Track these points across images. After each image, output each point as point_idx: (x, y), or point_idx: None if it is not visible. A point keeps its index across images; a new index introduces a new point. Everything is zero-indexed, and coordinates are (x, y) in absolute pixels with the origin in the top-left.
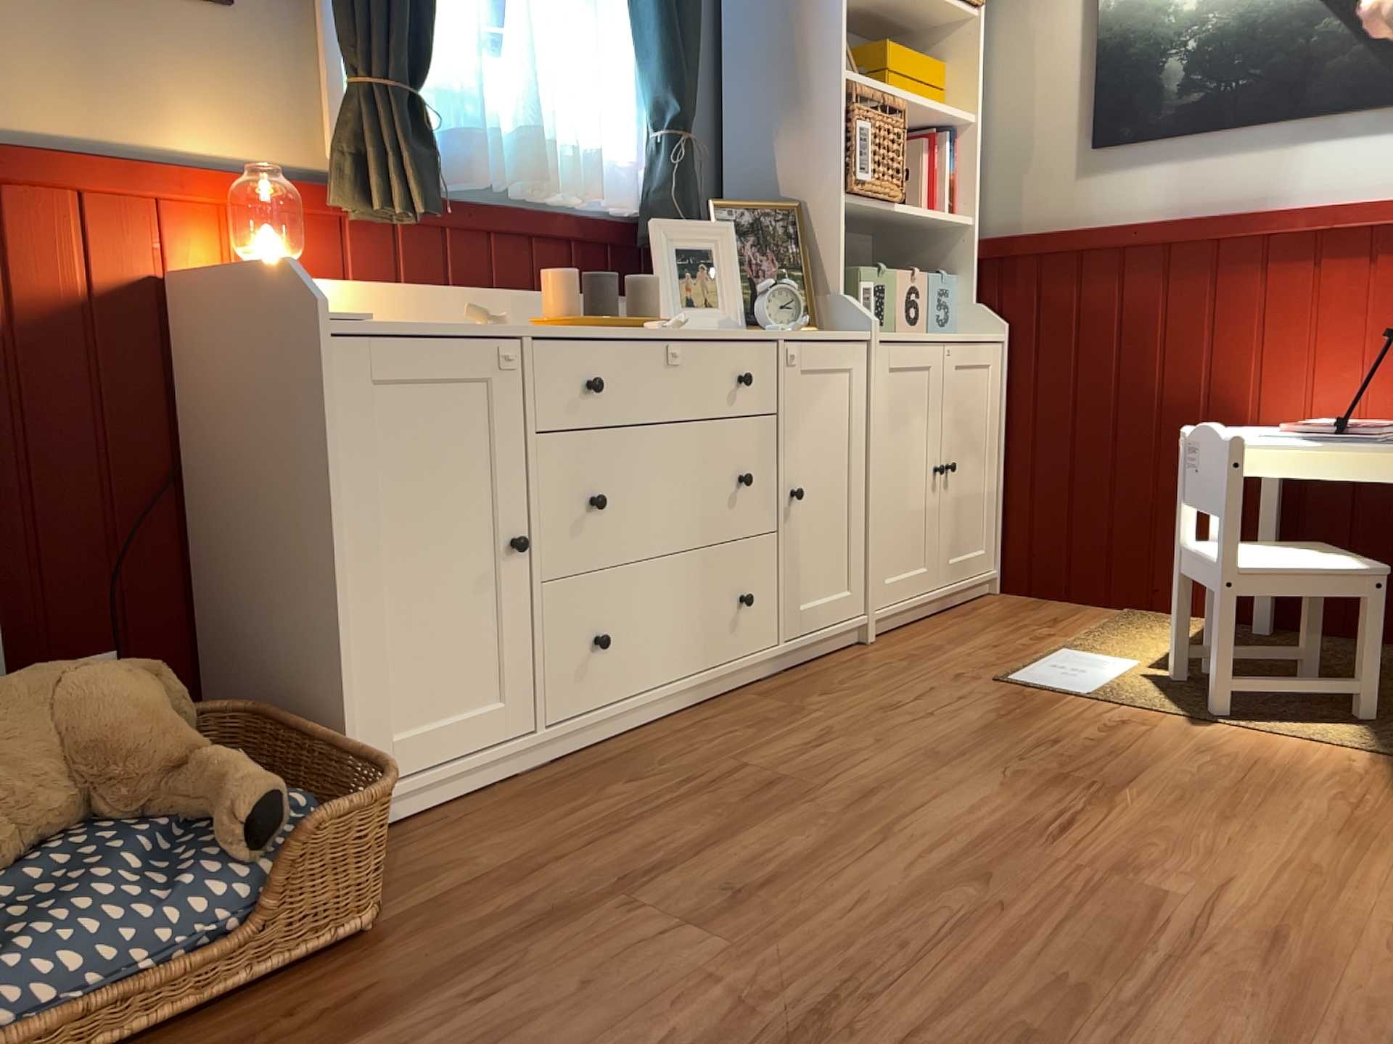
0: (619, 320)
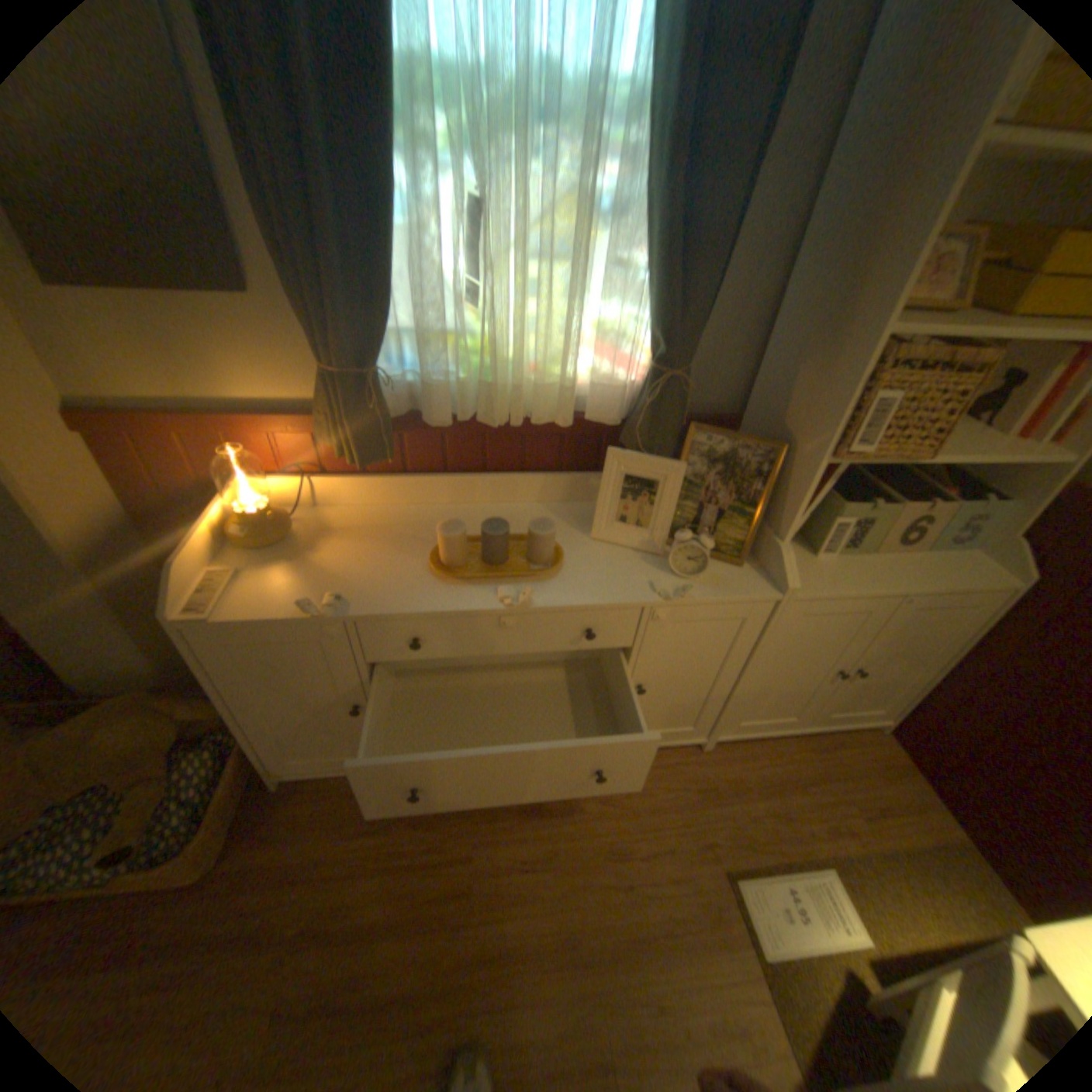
0: (484, 578)
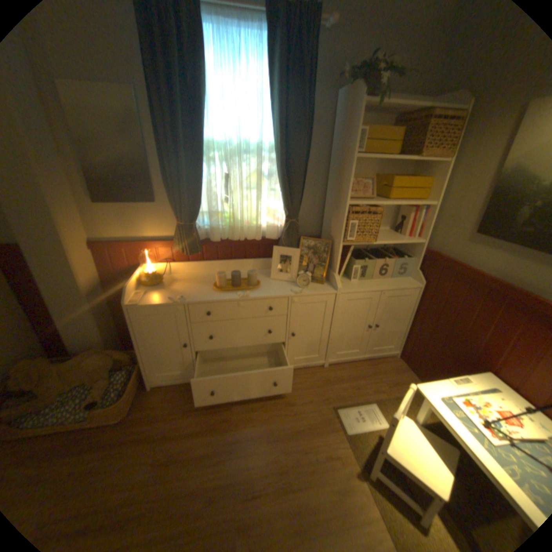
0: (232, 290)
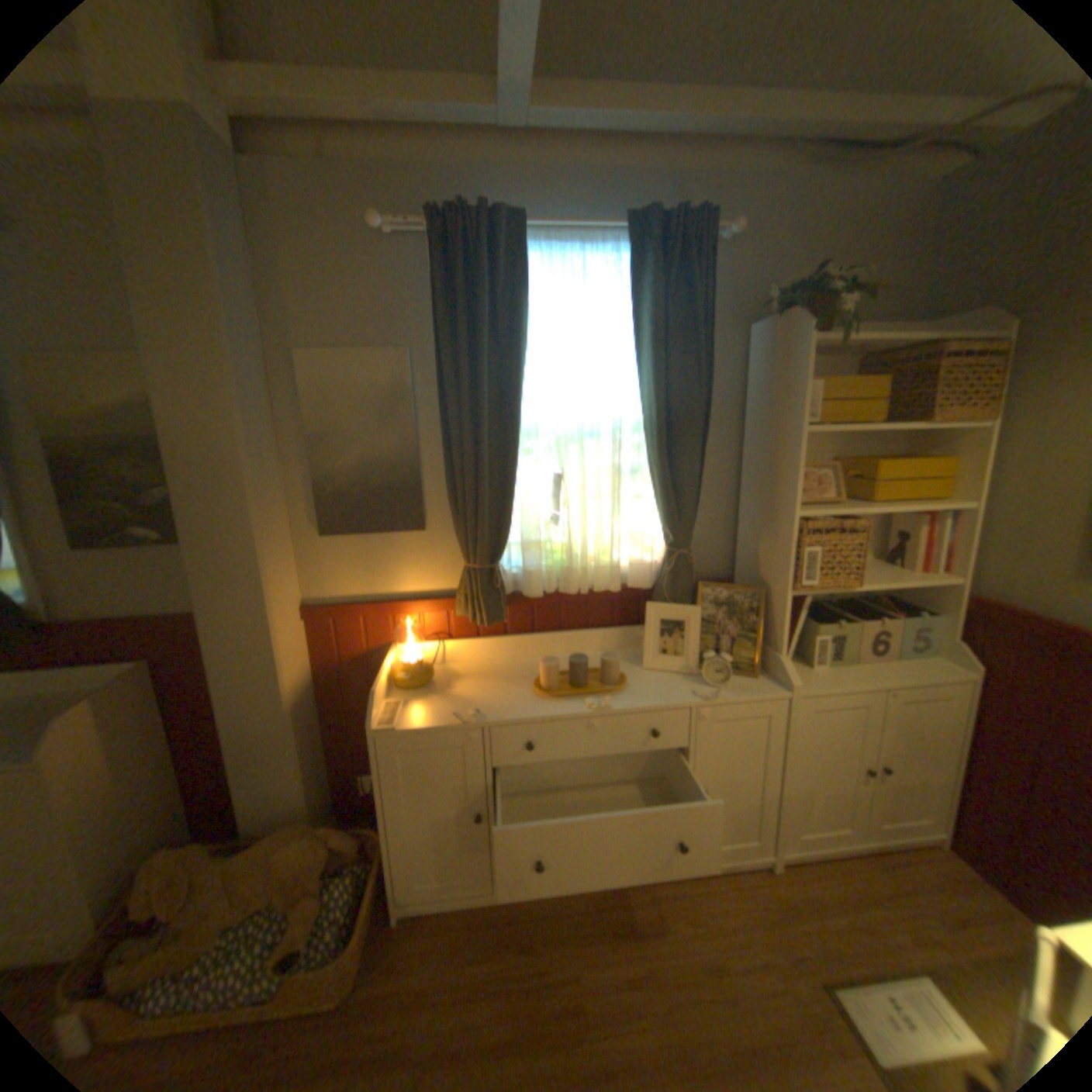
0: (573, 695)
